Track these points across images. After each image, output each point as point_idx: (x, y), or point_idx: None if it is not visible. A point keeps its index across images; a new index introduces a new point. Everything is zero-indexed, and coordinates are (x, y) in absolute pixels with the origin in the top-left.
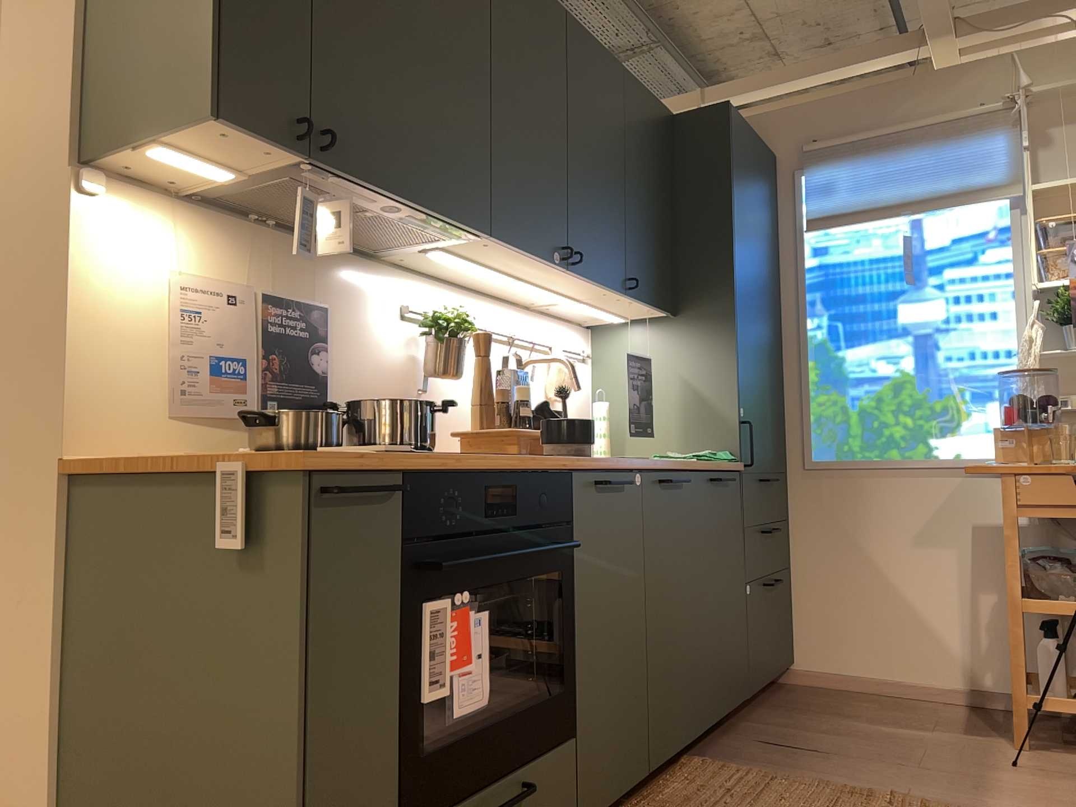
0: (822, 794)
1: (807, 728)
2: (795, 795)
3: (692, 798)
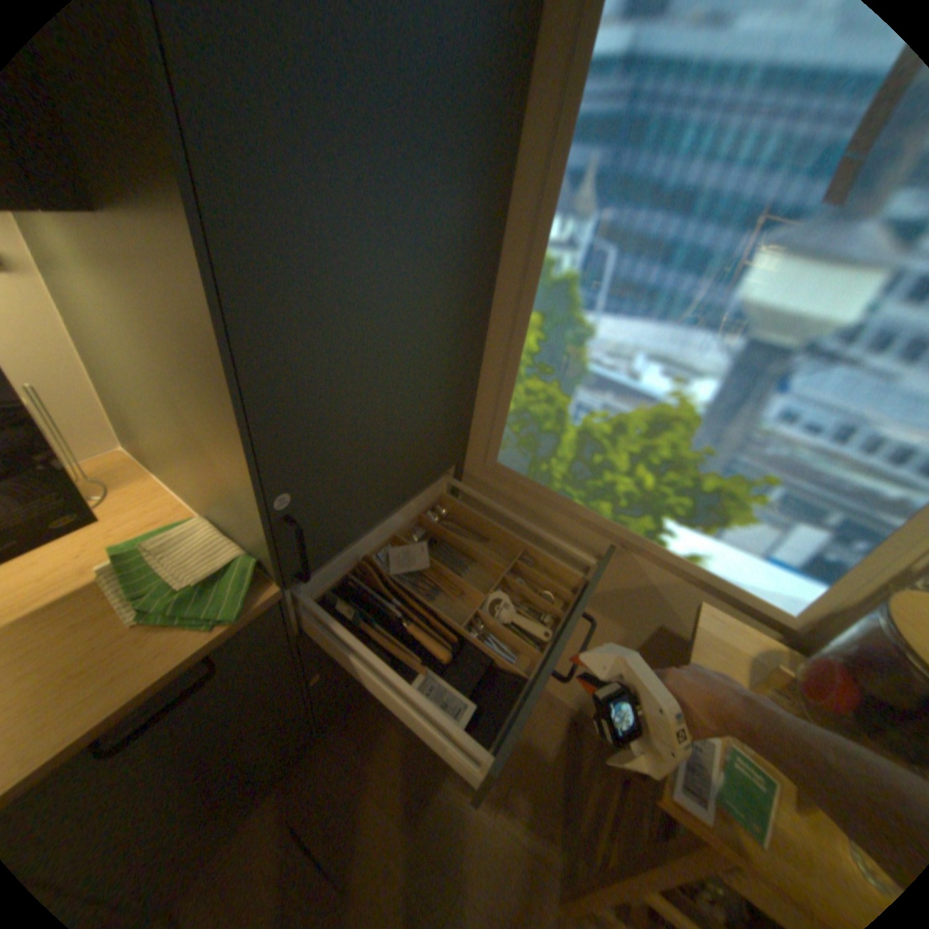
0: None
1: (370, 781)
2: None
3: None
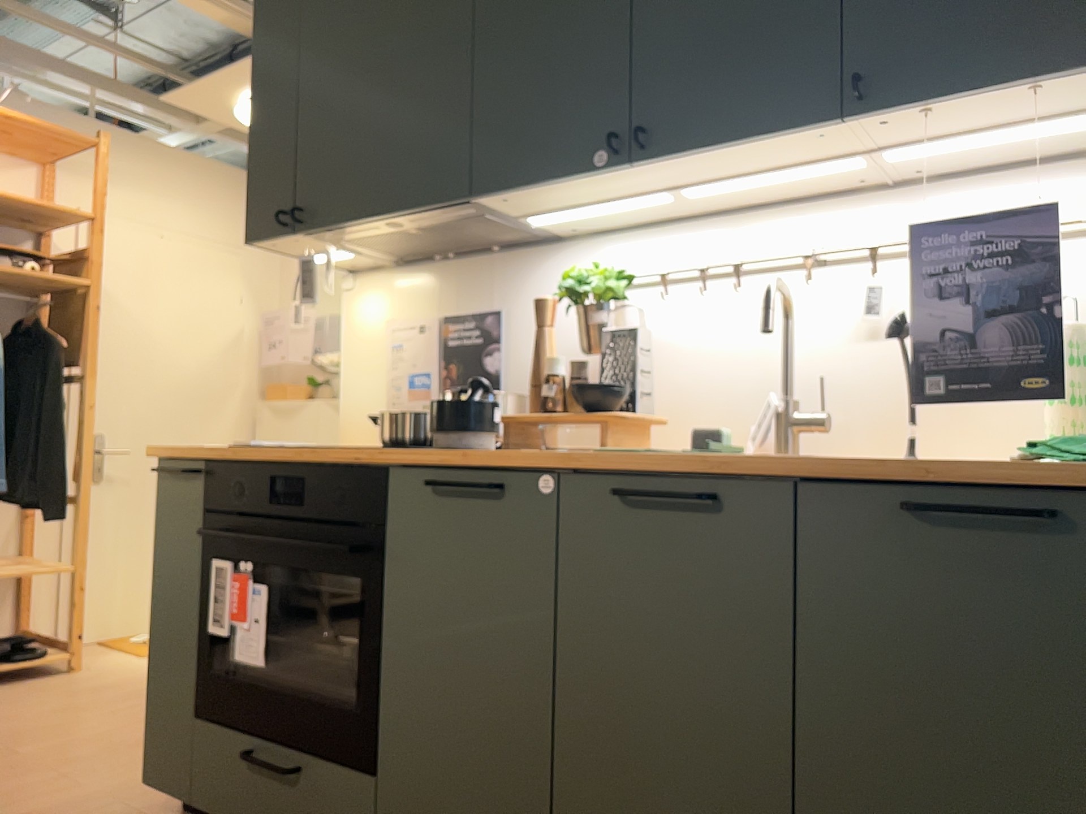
0: None
1: None
2: None
3: None
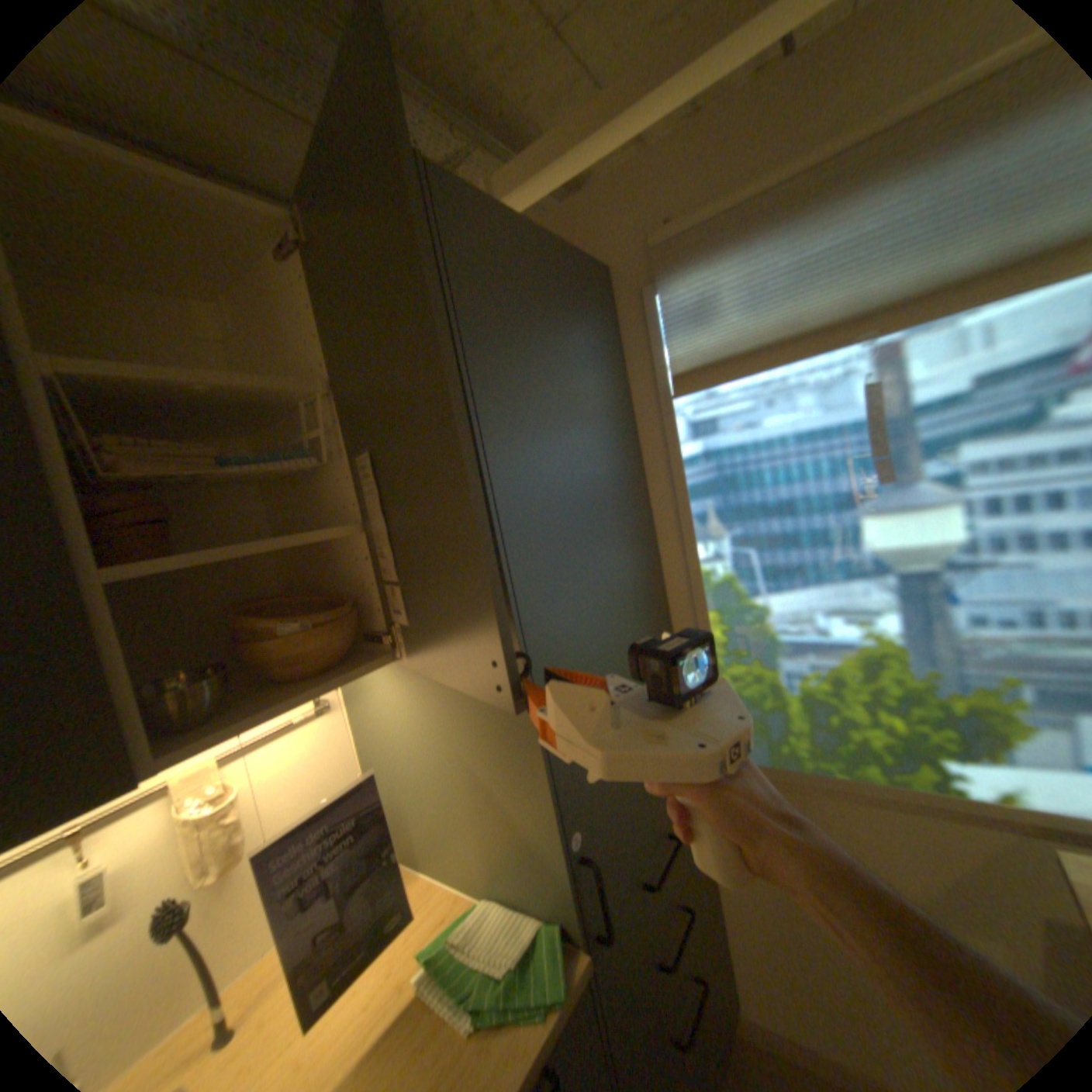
0: None
1: None
2: None
3: None
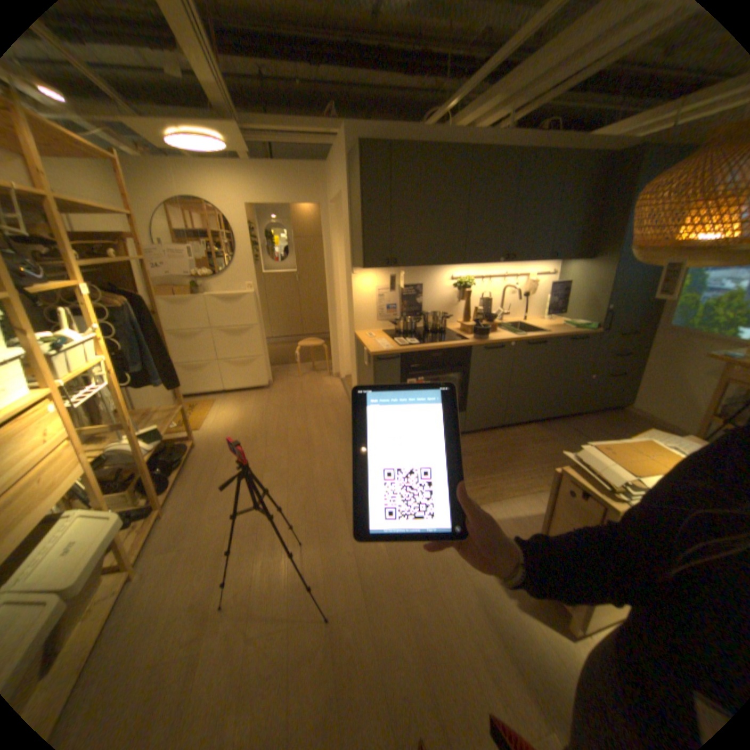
0: (560, 450)
1: (599, 430)
2: (551, 447)
3: (517, 435)
